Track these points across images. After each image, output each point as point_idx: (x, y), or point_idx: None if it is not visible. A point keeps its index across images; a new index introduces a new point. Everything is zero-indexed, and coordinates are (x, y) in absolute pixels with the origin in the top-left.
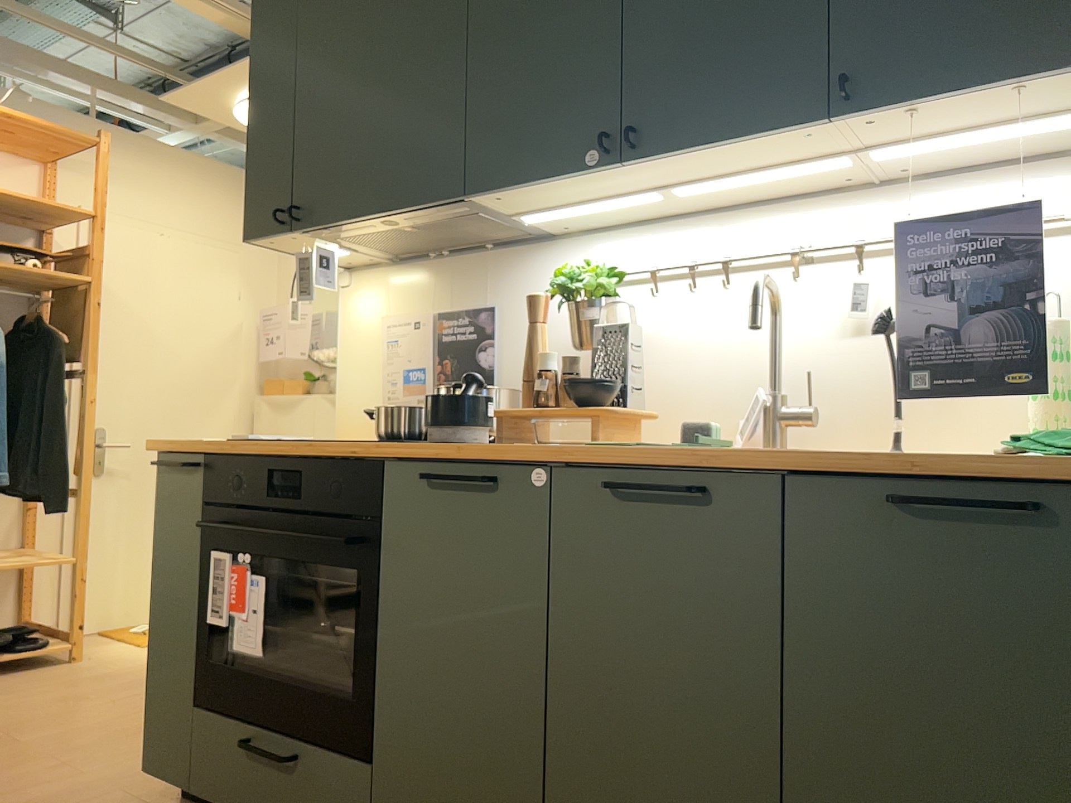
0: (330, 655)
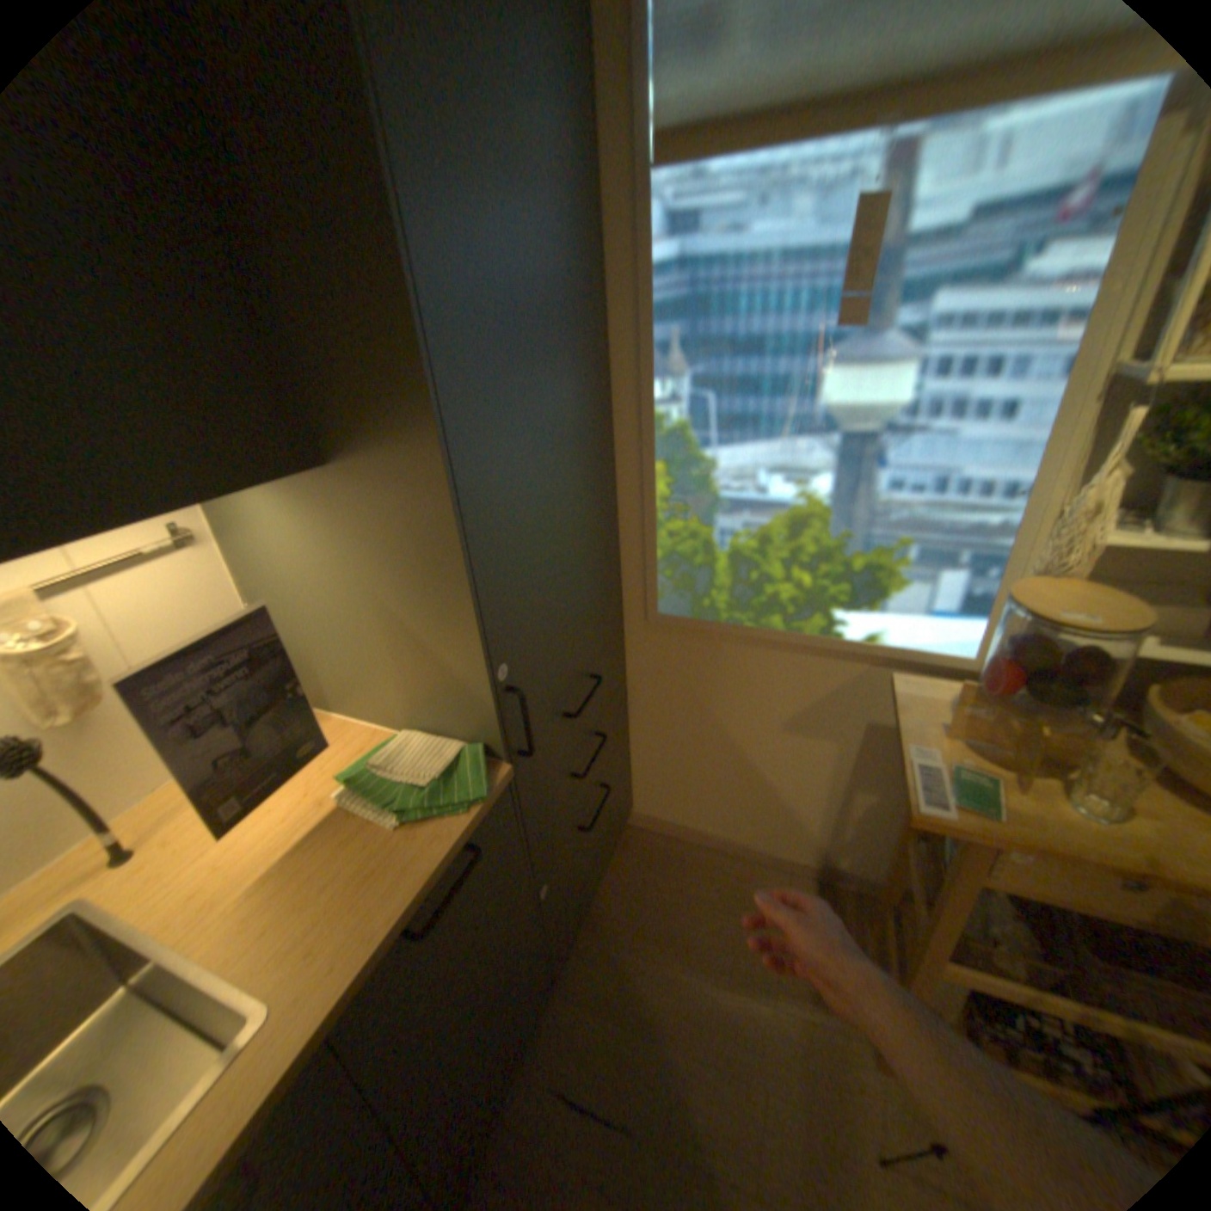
0: None
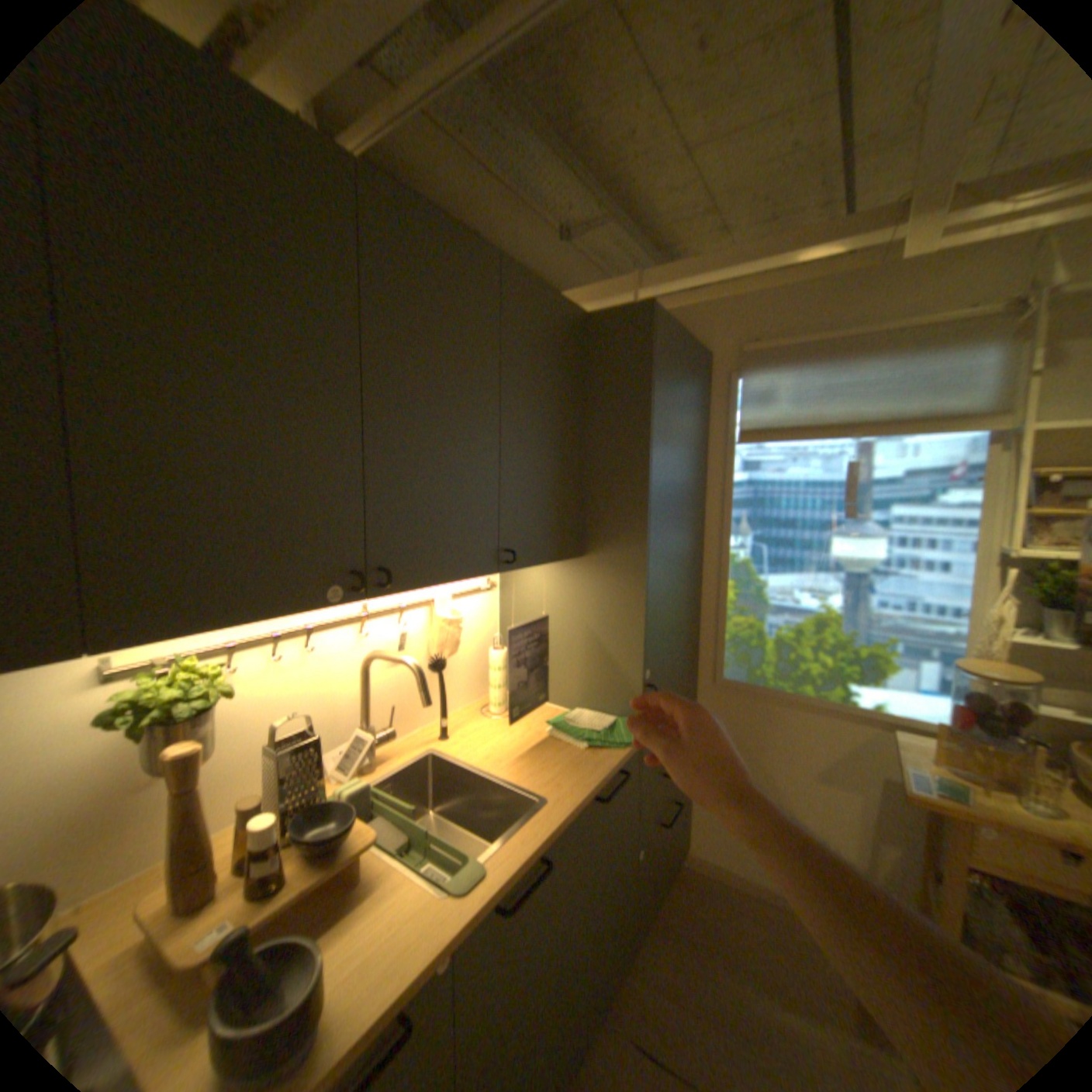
0: None
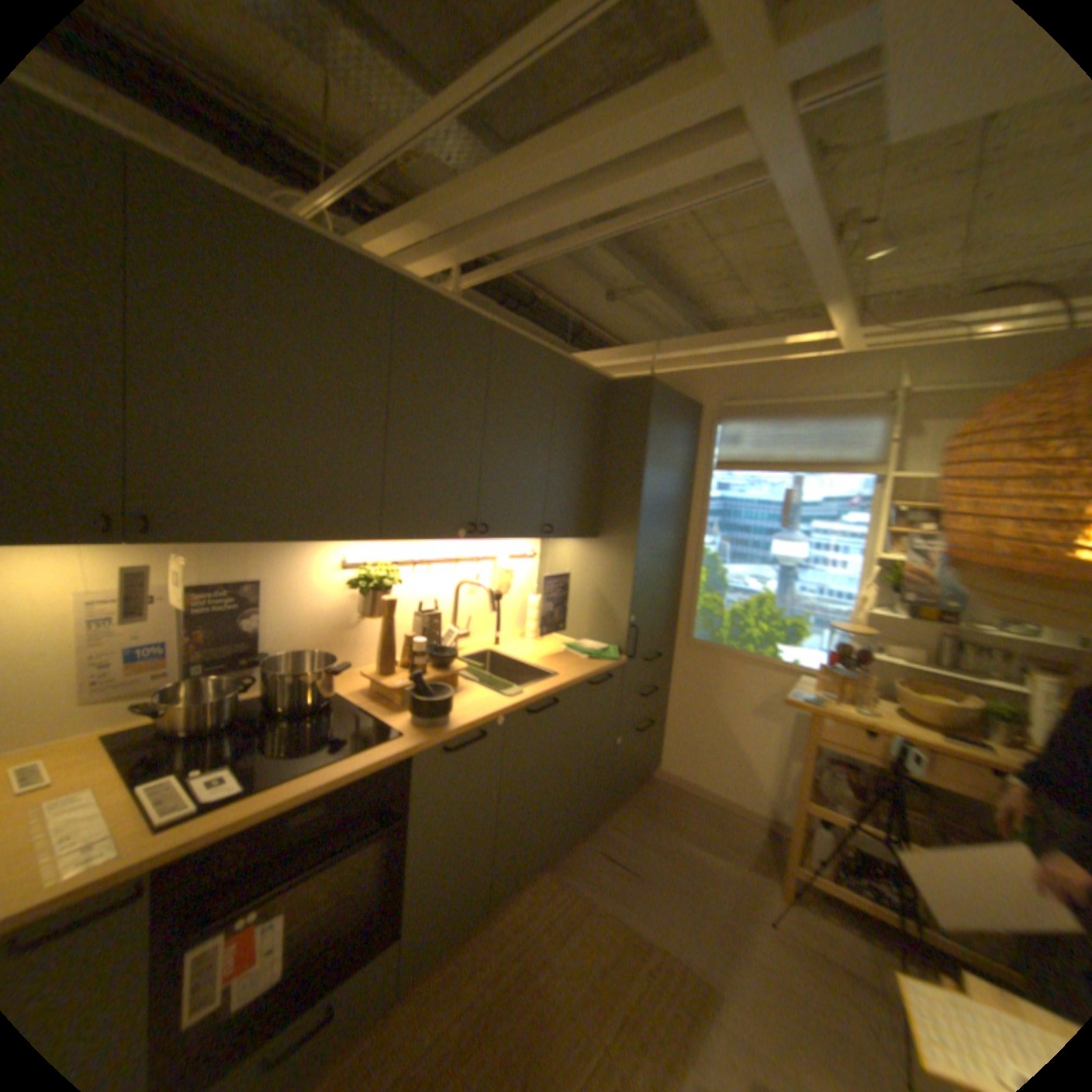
0: (336, 916)
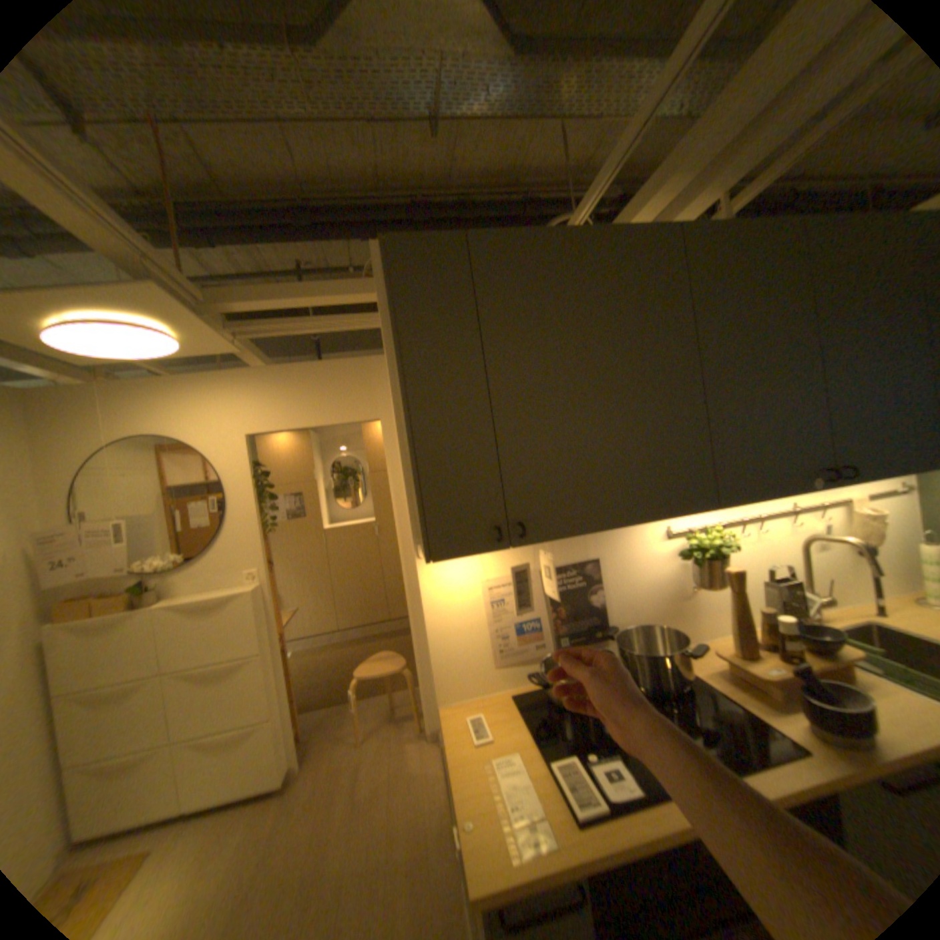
0: None
